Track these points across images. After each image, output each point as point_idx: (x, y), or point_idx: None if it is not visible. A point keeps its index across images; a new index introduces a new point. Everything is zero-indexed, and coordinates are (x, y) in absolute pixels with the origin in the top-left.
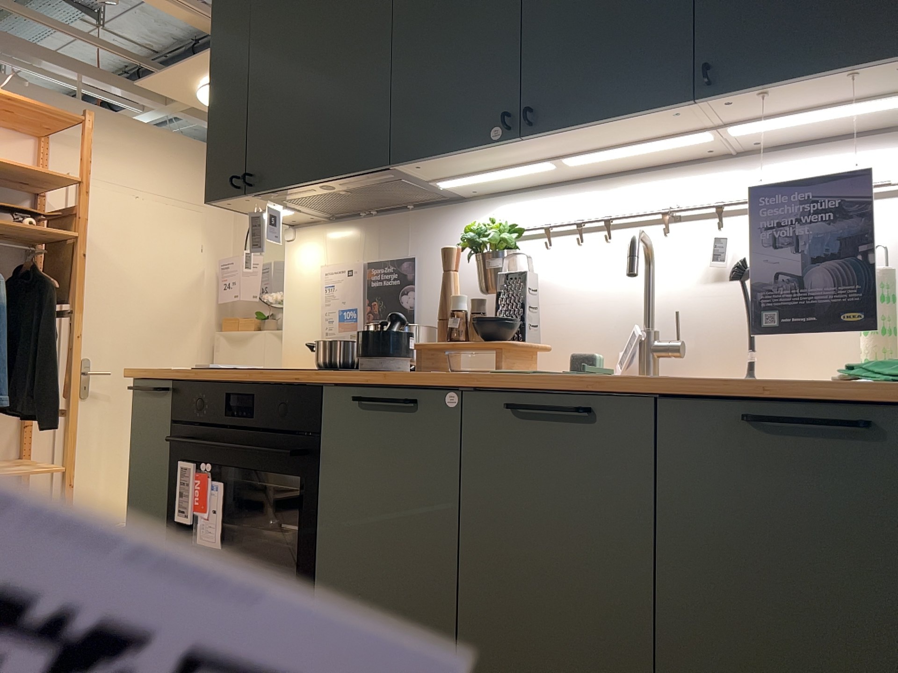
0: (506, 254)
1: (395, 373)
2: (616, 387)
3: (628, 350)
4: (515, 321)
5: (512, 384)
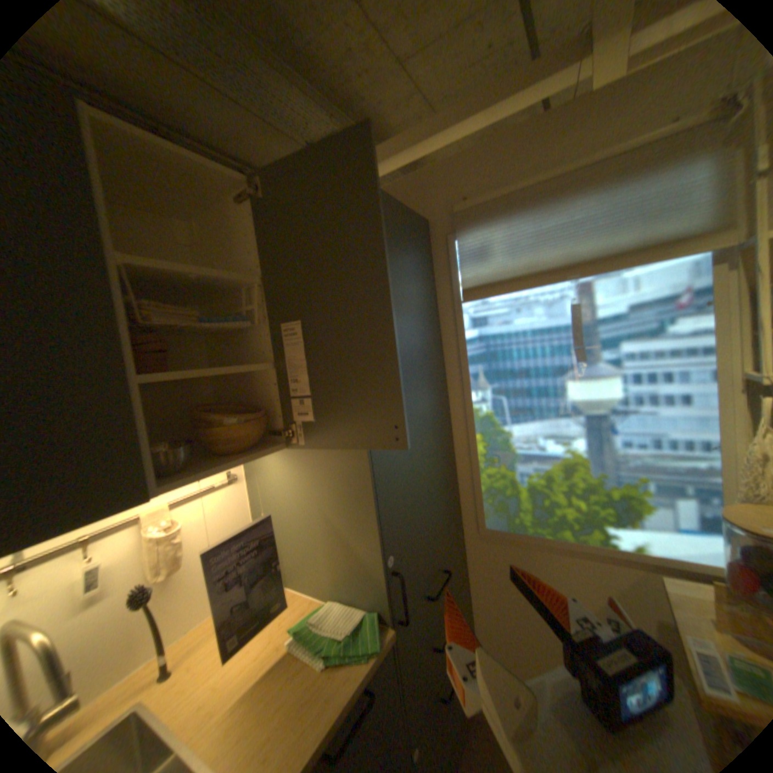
0: None
1: None
2: None
3: None
4: None
5: None
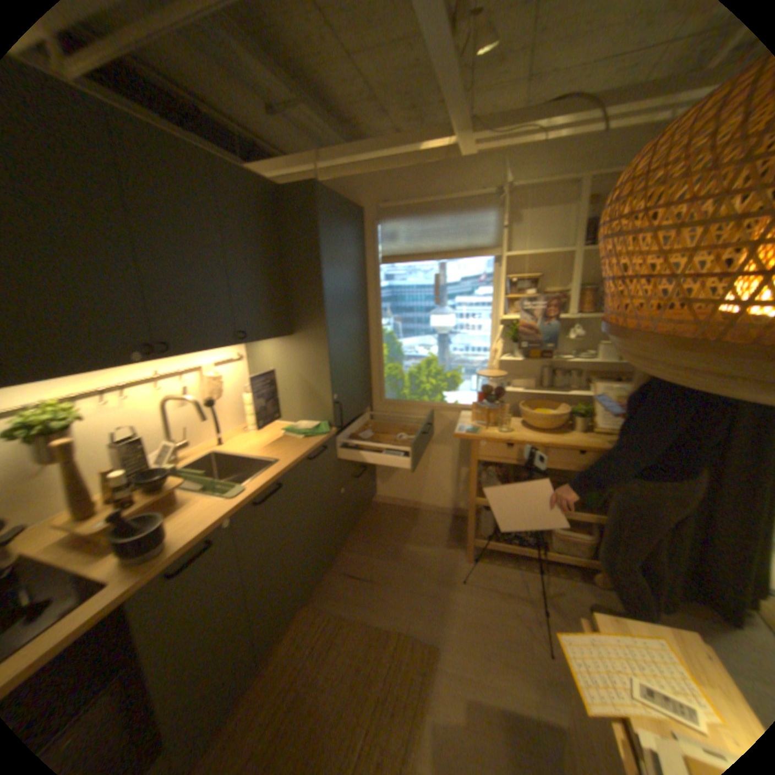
0: (67, 429)
1: (165, 544)
2: (283, 472)
3: (159, 457)
4: (144, 472)
5: (253, 495)
